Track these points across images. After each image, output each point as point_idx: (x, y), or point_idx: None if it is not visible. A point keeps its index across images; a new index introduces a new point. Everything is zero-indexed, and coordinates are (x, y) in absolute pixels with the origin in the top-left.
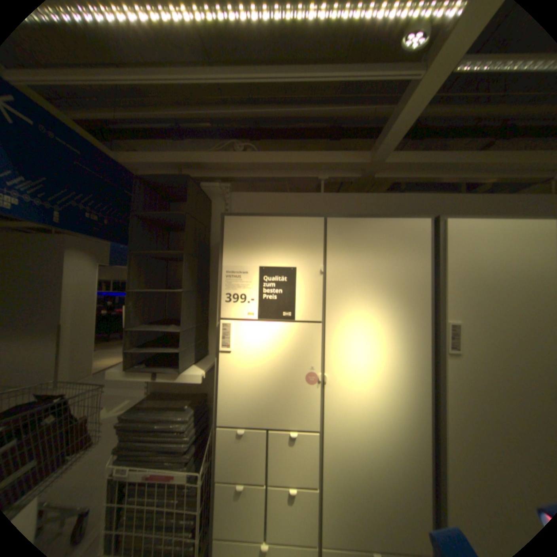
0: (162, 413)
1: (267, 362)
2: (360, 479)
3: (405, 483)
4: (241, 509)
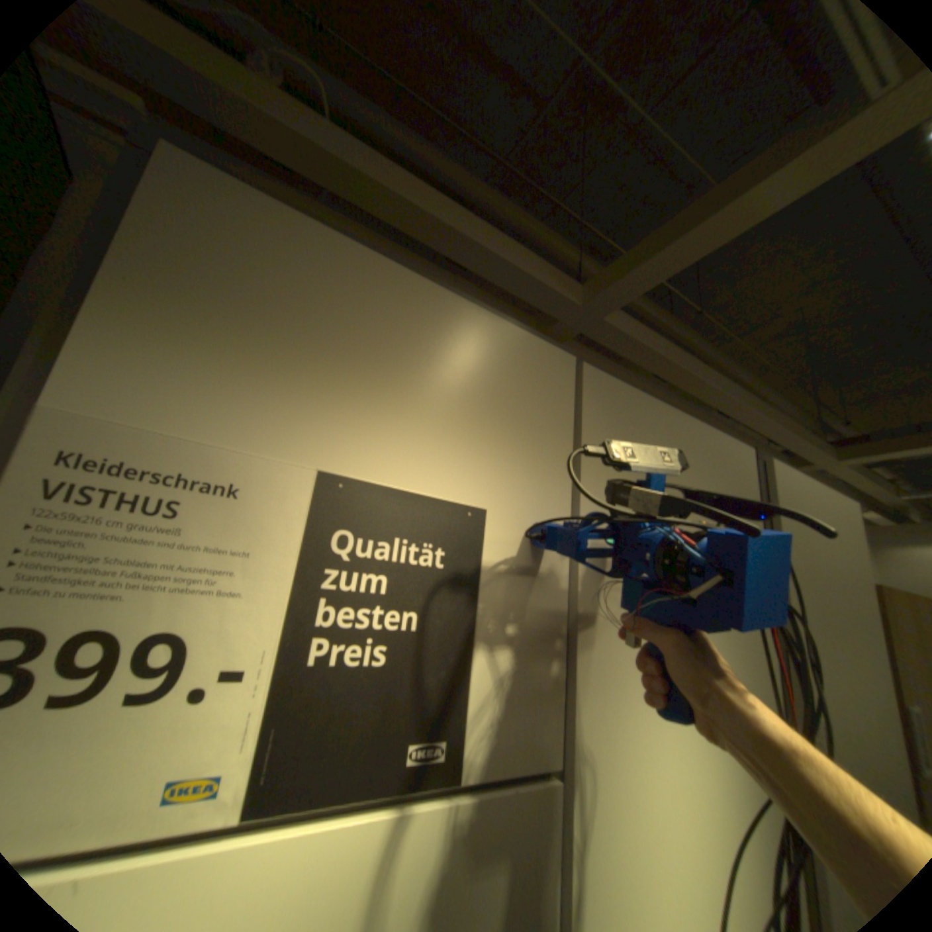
0: None
1: None
2: None
3: None
4: None
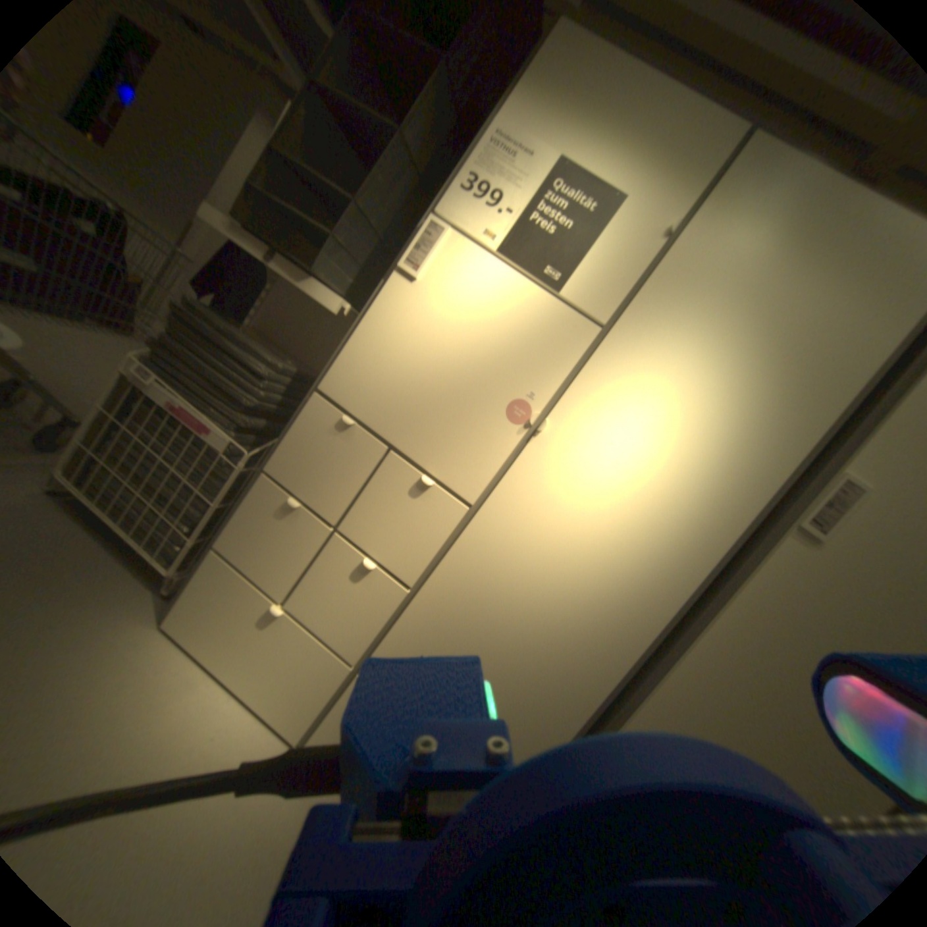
0: (250, 343)
1: (461, 340)
2: (486, 623)
3: (555, 678)
4: (280, 540)
